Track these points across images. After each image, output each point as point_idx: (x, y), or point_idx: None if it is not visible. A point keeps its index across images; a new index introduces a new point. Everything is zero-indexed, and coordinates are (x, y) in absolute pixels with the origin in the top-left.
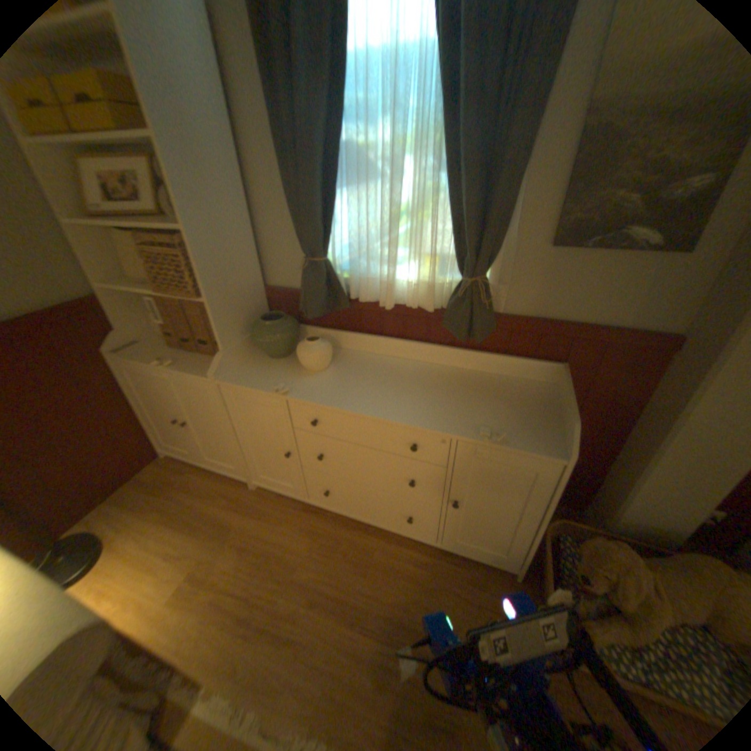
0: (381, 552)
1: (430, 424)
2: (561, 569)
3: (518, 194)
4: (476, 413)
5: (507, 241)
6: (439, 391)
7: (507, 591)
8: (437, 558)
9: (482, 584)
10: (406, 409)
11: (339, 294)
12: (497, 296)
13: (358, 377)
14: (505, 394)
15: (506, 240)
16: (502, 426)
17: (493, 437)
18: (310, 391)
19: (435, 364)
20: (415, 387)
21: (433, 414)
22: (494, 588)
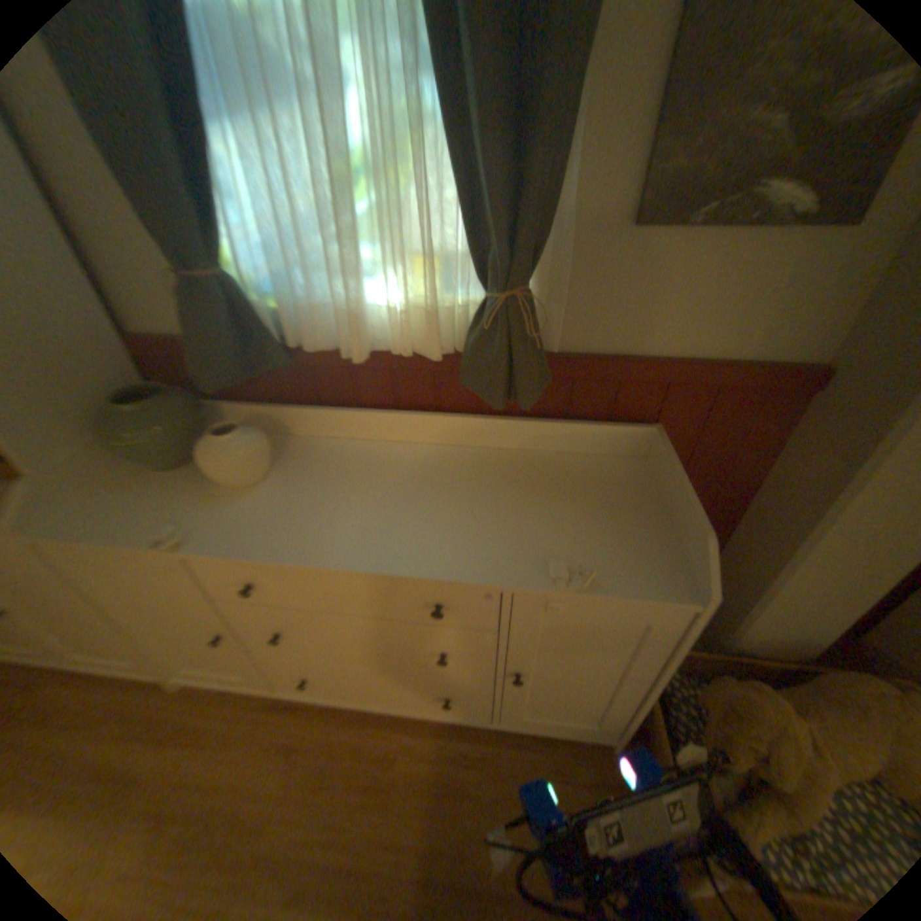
0: (409, 755)
1: (462, 569)
2: (674, 724)
3: (578, 113)
4: (537, 531)
5: (559, 220)
6: (470, 496)
7: (603, 774)
8: (496, 743)
9: (566, 770)
10: (416, 543)
11: (267, 341)
12: (548, 324)
13: (324, 489)
14: (575, 487)
15: (555, 219)
16: (584, 553)
17: (573, 577)
18: (231, 533)
19: (456, 446)
20: (427, 494)
21: (465, 546)
22: (585, 772)
